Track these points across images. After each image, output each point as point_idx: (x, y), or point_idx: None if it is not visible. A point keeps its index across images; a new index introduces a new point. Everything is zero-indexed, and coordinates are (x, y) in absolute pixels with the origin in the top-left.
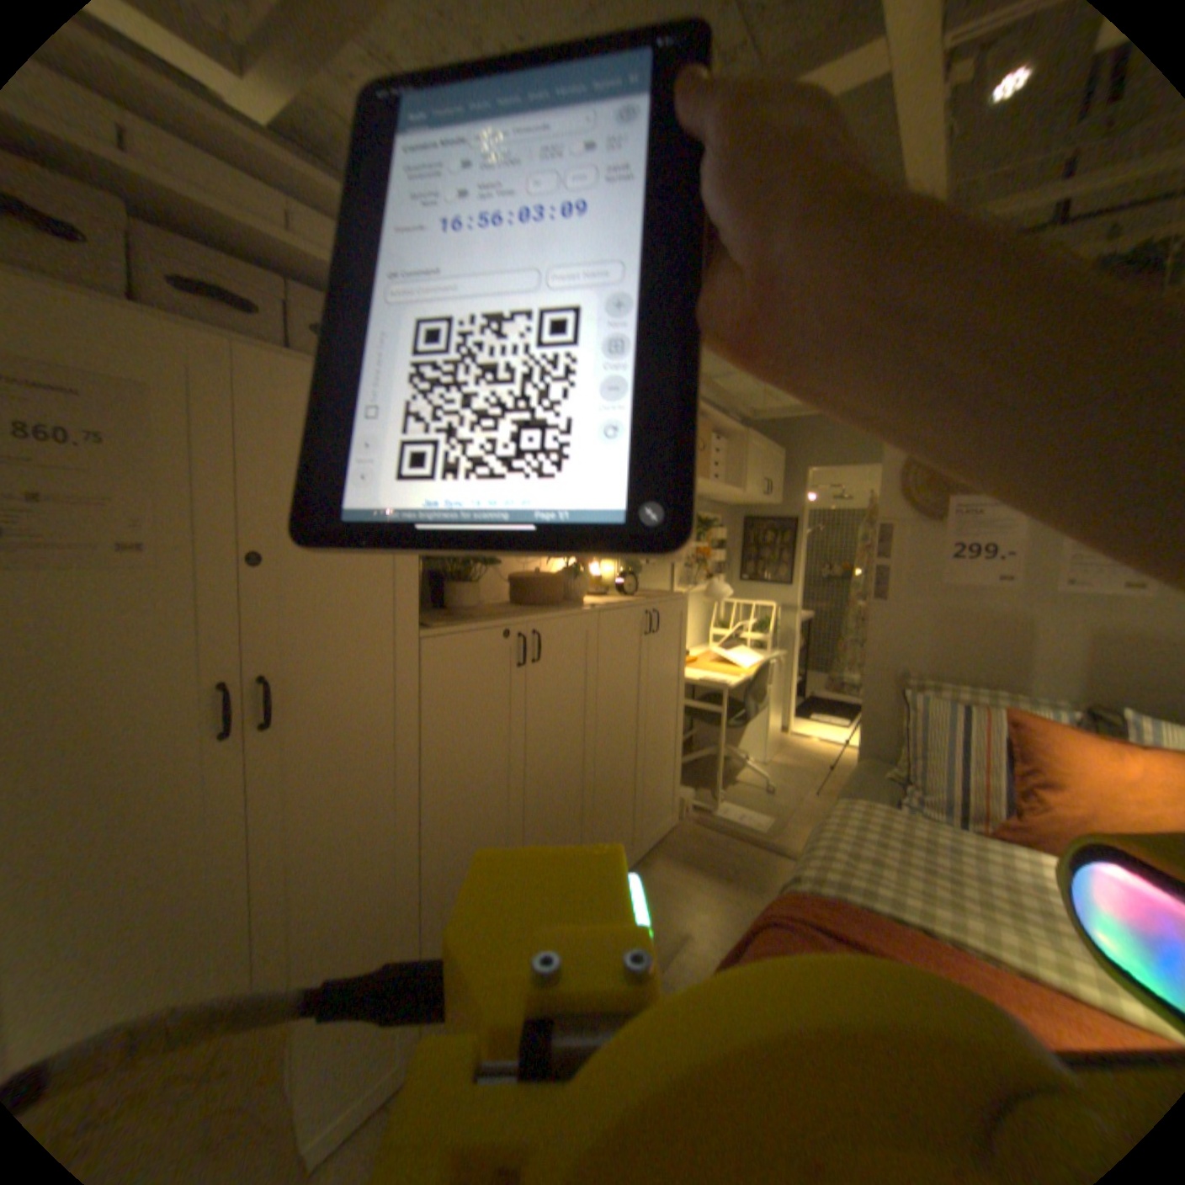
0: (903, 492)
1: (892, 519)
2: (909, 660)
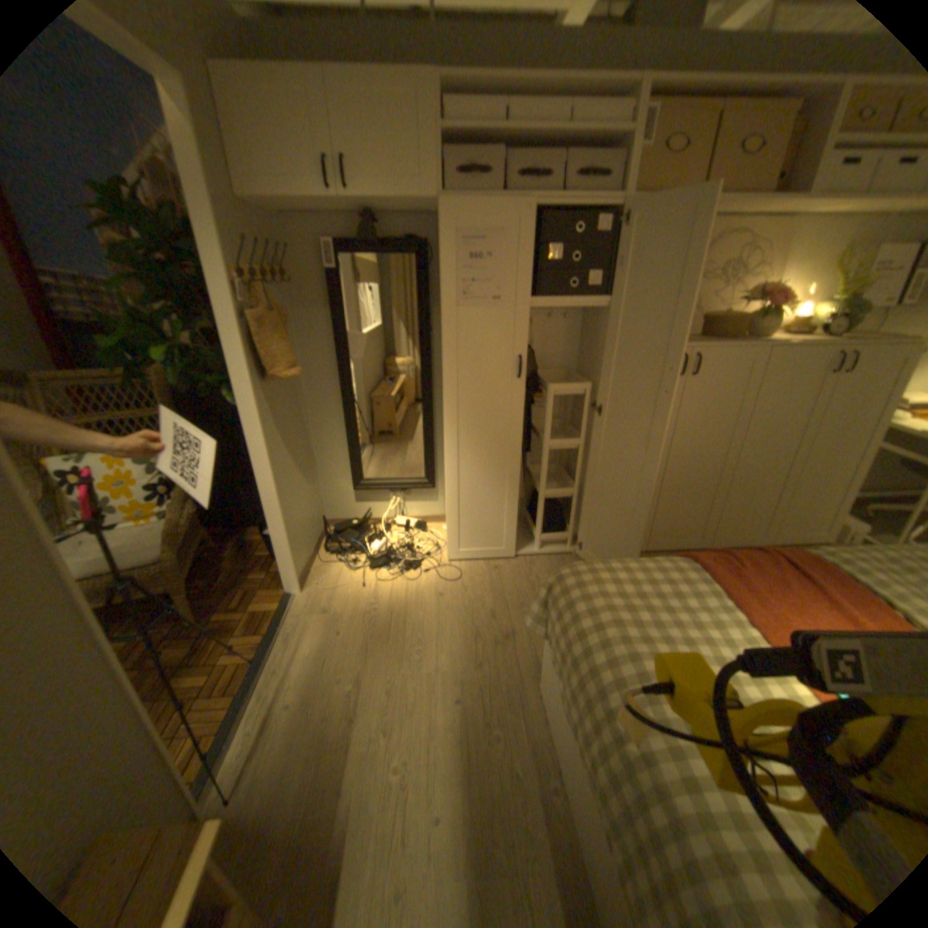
0: None
1: None
2: None
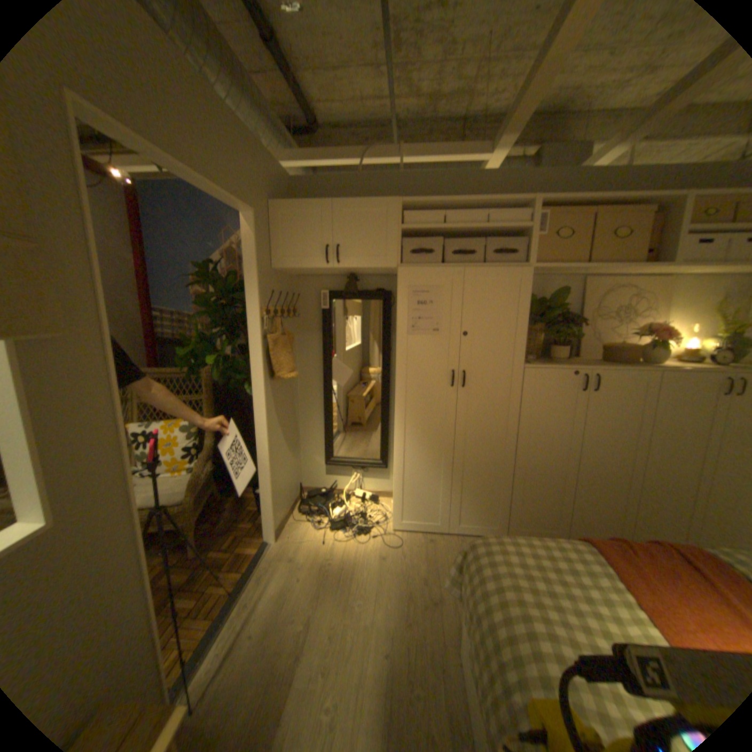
0: None
1: None
2: None
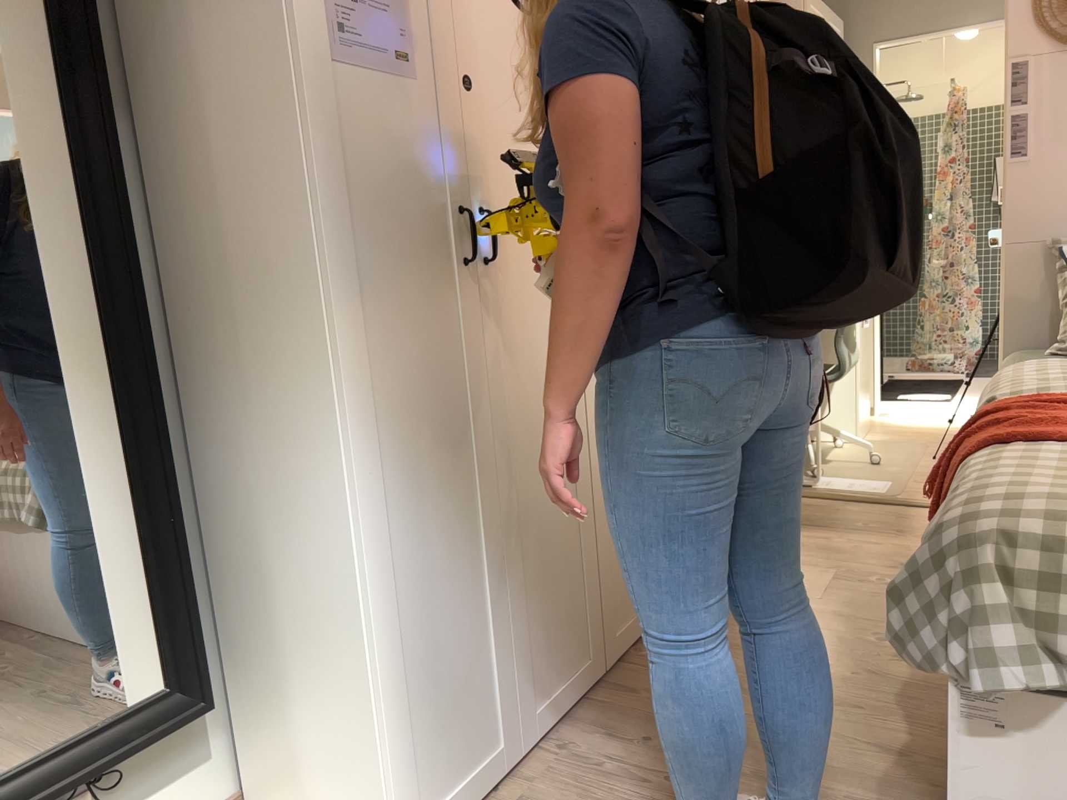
0: (1030, 26)
1: (1018, 61)
2: (1051, 227)
